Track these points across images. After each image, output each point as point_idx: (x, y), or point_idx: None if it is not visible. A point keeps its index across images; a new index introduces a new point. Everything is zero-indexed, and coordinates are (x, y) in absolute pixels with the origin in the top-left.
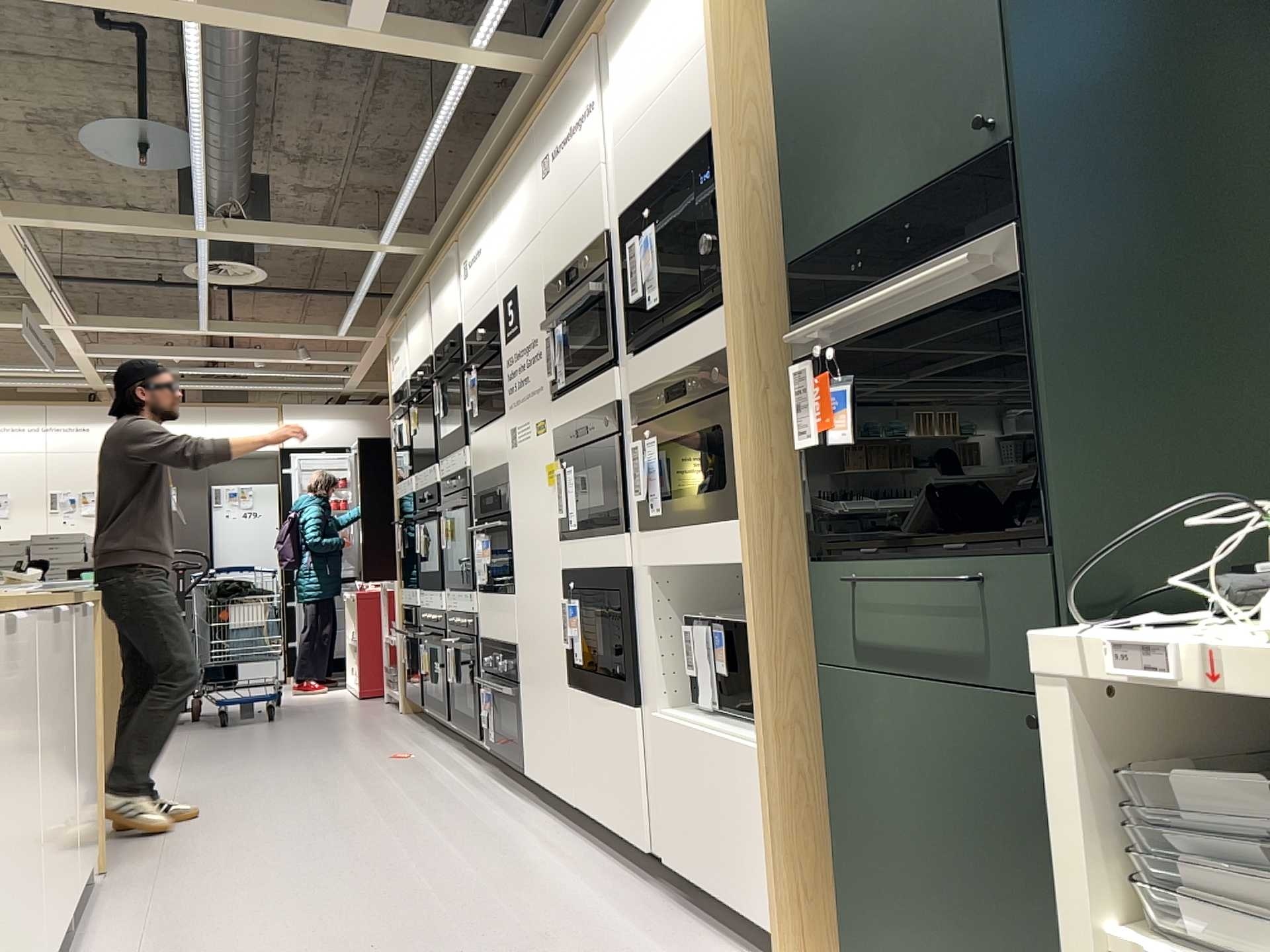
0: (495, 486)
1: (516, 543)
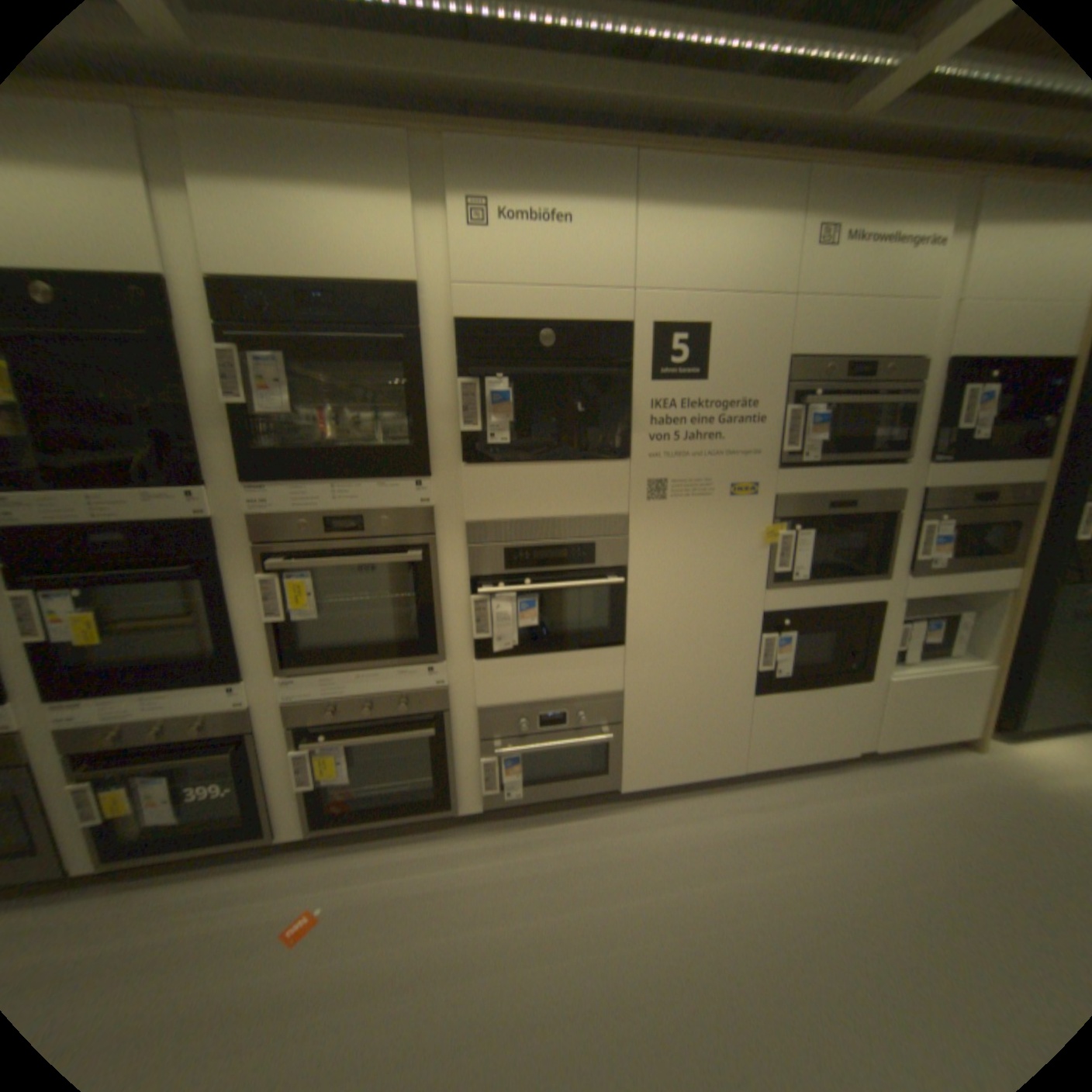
0: (577, 537)
1: (643, 596)
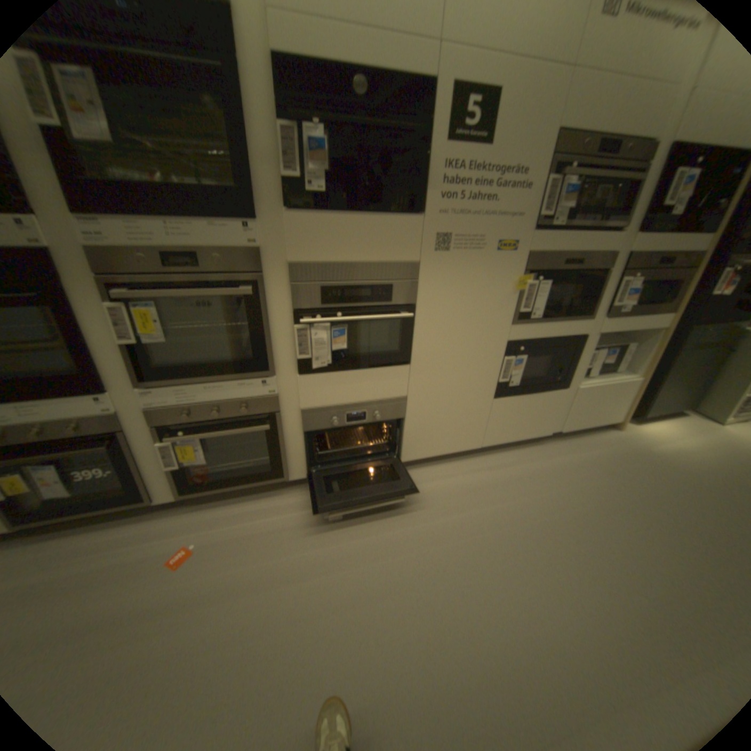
0: (379, 280)
1: (426, 328)
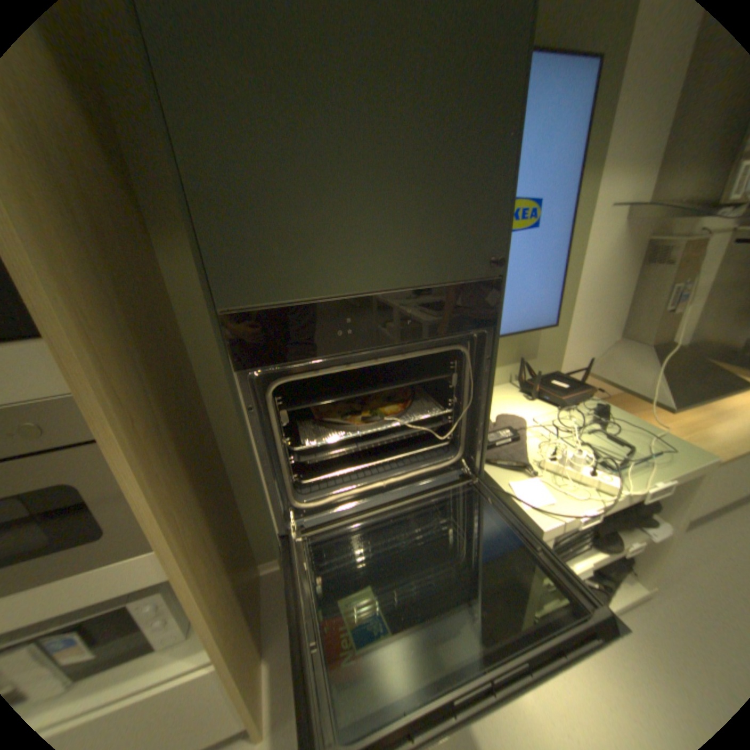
0: None
1: None
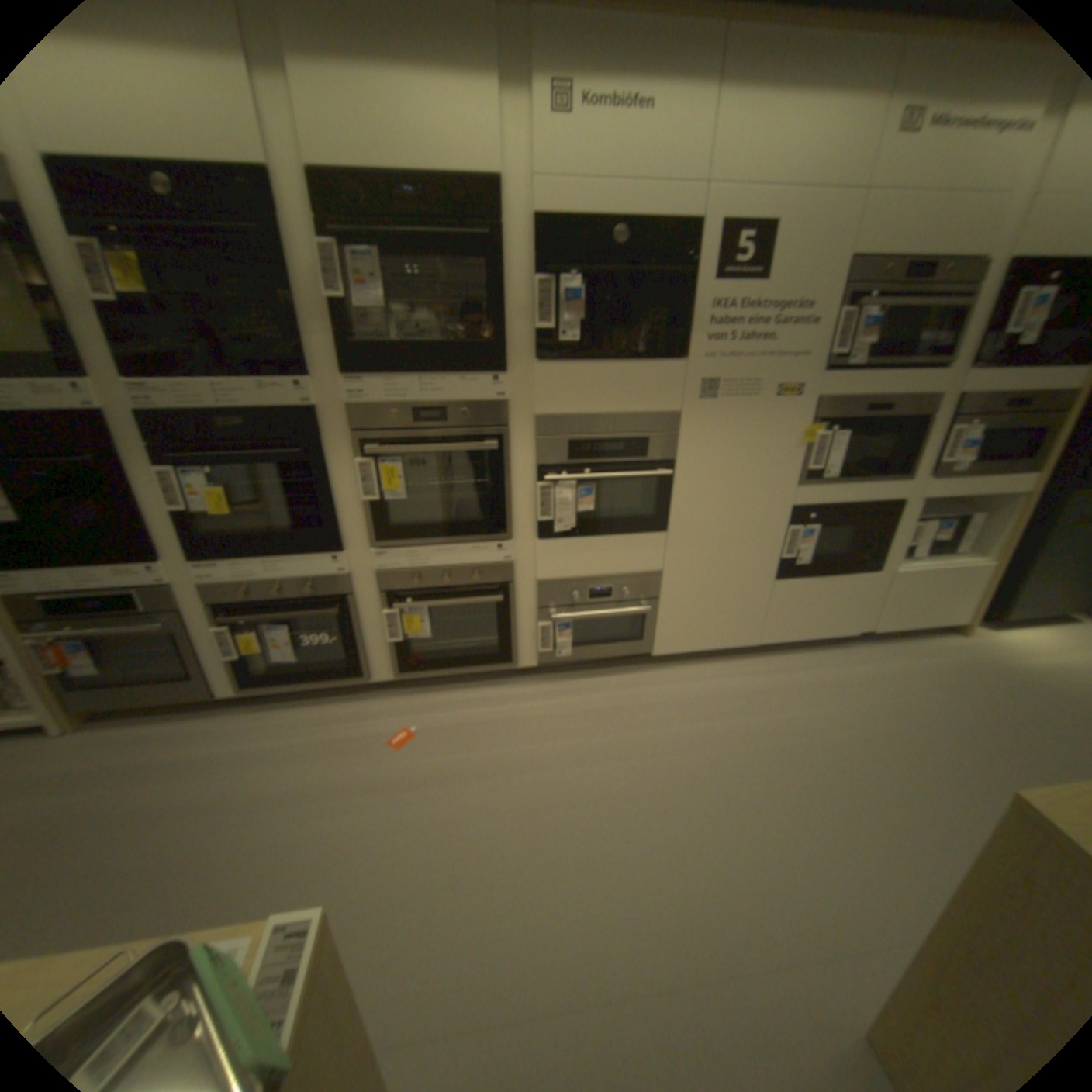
0: (635, 432)
1: (688, 488)
